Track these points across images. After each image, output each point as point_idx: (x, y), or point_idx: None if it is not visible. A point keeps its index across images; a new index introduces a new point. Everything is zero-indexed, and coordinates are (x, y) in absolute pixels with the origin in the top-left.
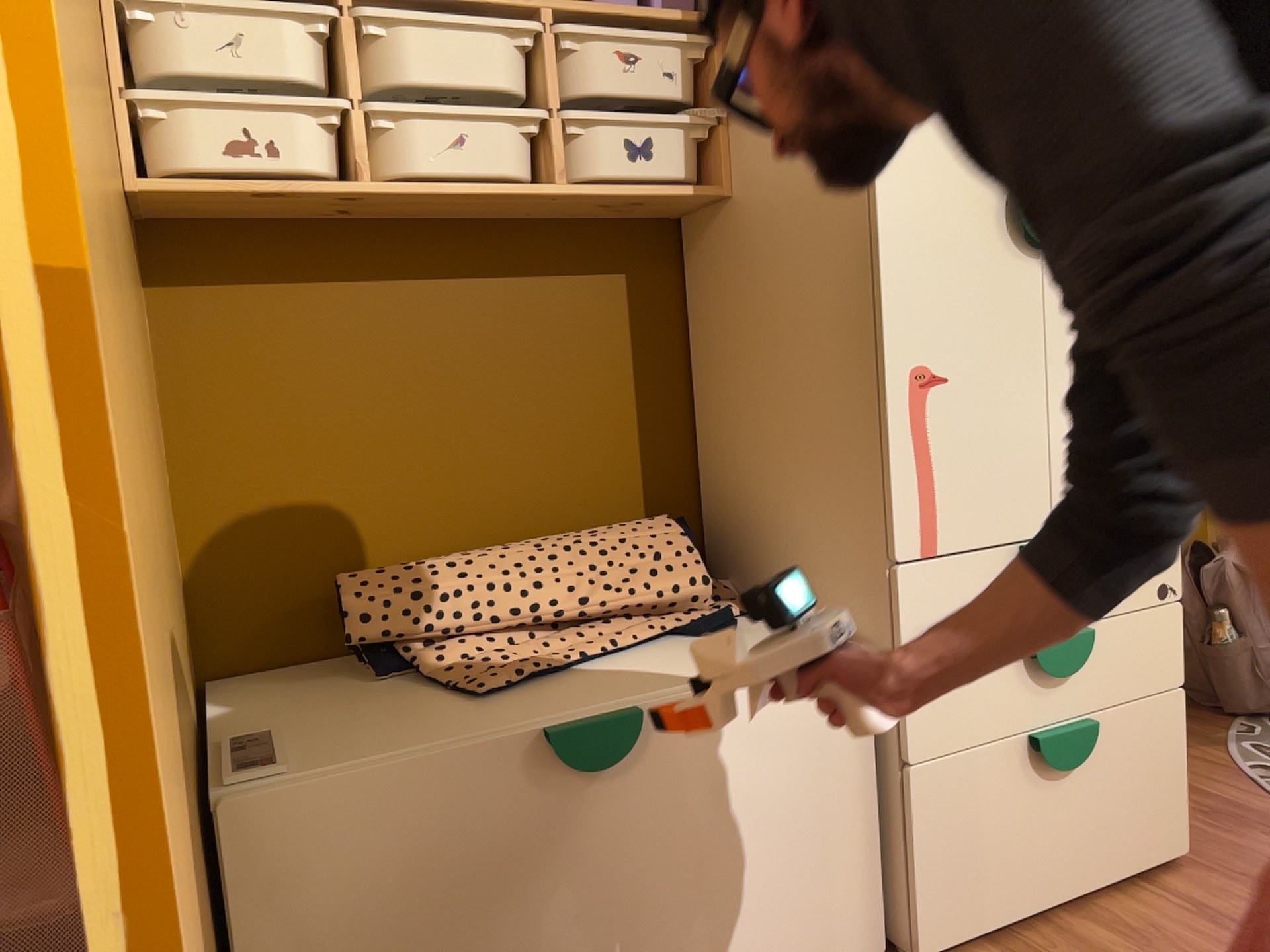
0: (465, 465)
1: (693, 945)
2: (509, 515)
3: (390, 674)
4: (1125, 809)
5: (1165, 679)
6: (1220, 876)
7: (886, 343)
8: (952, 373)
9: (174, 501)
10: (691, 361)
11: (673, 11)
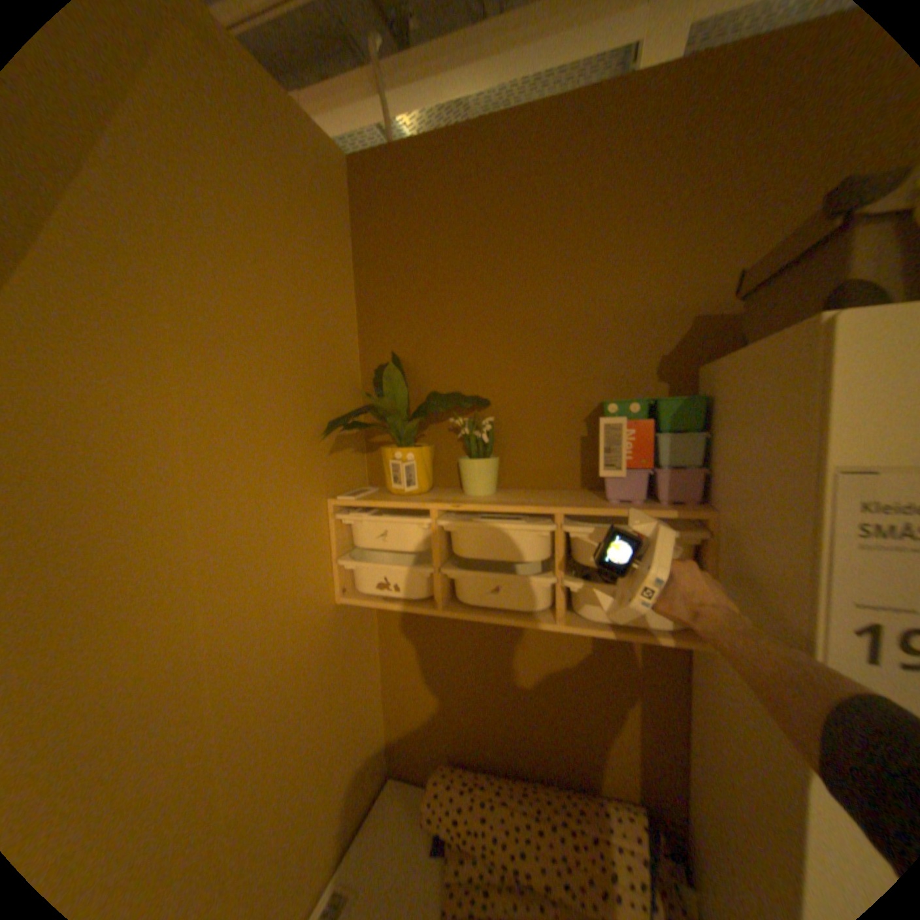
0: (518, 724)
1: None
2: (542, 759)
3: (438, 855)
4: None
5: None
6: None
7: None
8: None
9: (379, 700)
10: (691, 709)
11: (671, 509)
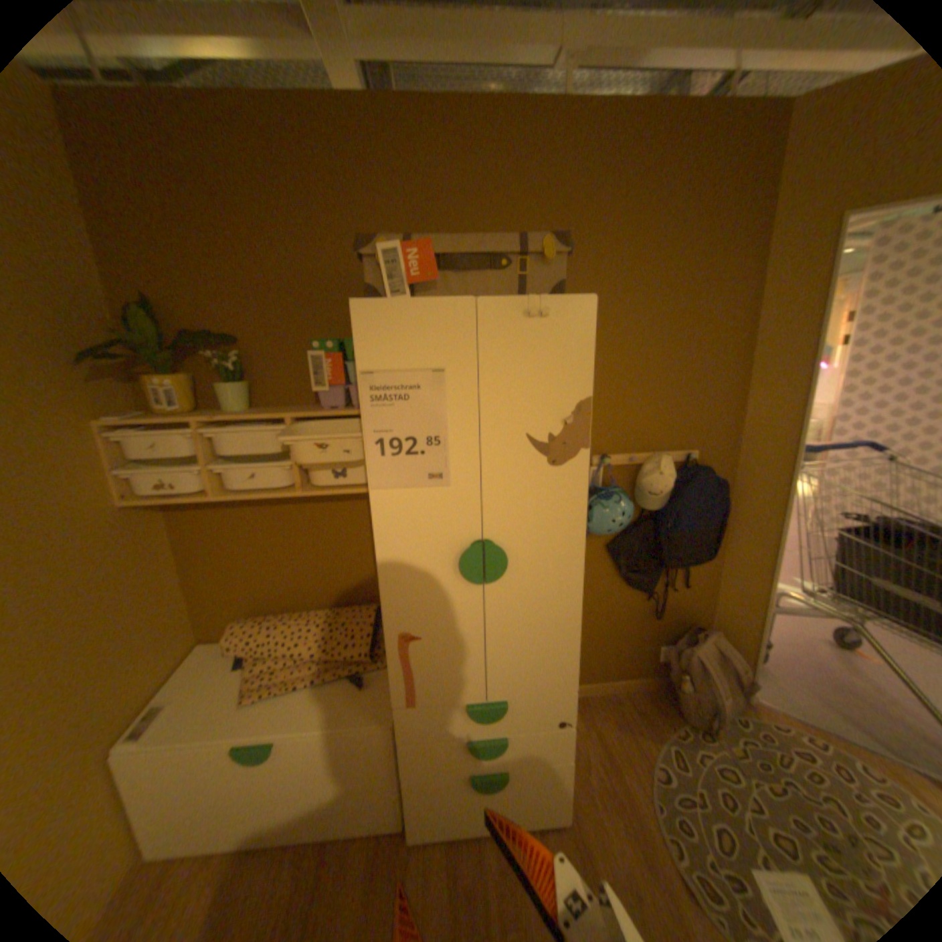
0: (293, 577)
1: (304, 819)
2: (313, 596)
3: (236, 671)
4: (528, 808)
5: (559, 761)
6: (573, 850)
7: (385, 622)
8: (423, 636)
9: (176, 588)
10: None
11: (354, 411)
